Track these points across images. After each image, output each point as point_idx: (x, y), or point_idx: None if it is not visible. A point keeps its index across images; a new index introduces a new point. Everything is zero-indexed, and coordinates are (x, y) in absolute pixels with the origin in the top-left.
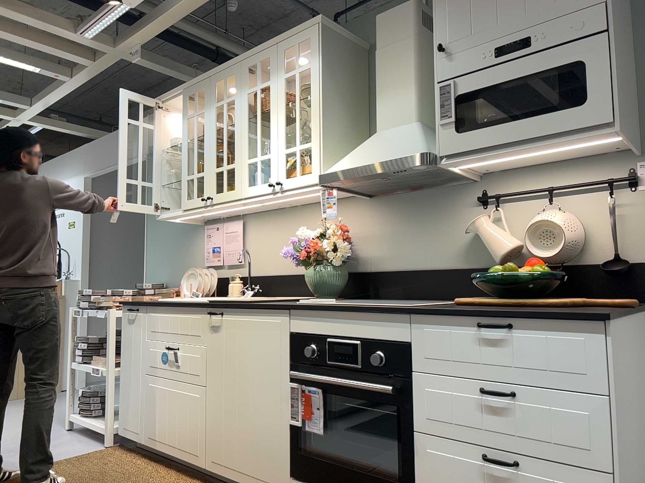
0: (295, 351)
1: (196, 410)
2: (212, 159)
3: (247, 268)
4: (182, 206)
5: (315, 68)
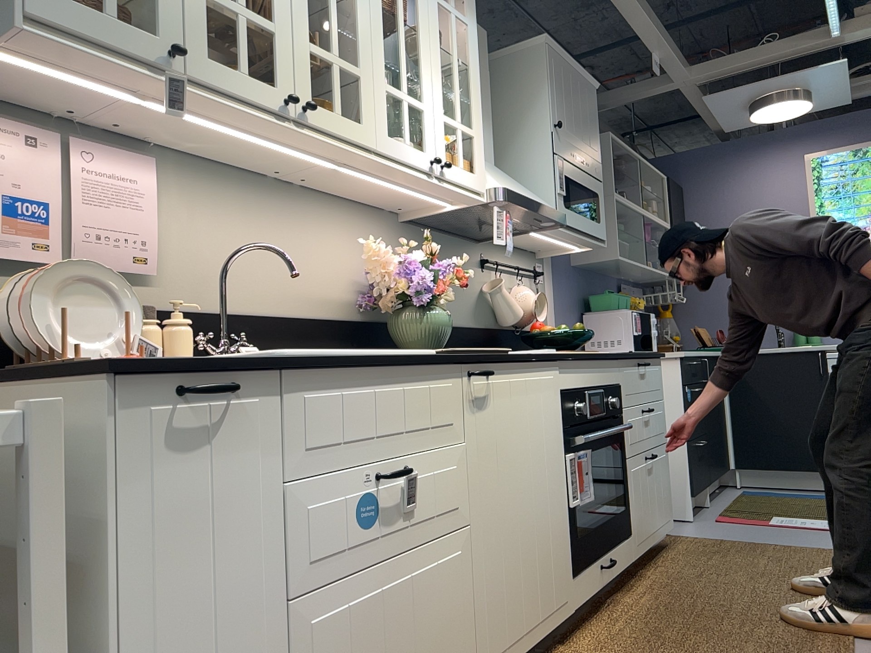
0: (567, 412)
1: (457, 584)
2: (301, 13)
3: (161, 289)
4: (189, 64)
5: (474, 33)
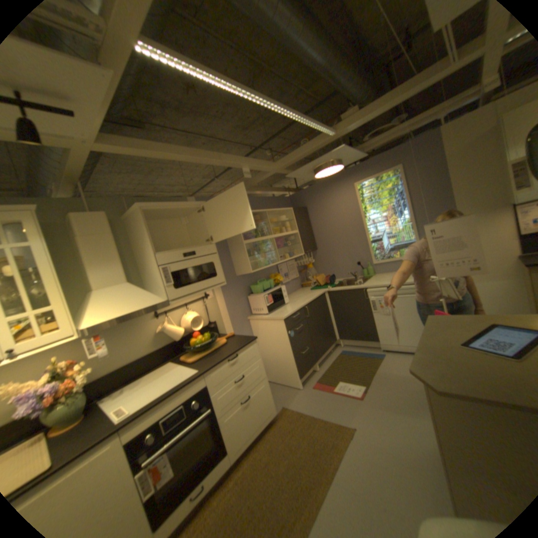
0: (132, 453)
1: None
2: None
3: None
4: None
5: (39, 247)
